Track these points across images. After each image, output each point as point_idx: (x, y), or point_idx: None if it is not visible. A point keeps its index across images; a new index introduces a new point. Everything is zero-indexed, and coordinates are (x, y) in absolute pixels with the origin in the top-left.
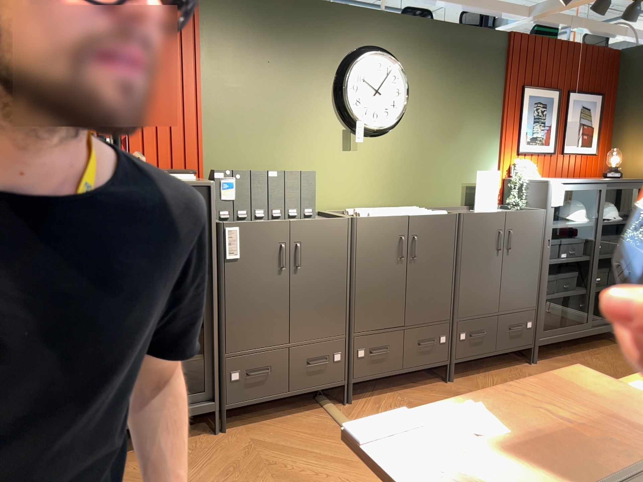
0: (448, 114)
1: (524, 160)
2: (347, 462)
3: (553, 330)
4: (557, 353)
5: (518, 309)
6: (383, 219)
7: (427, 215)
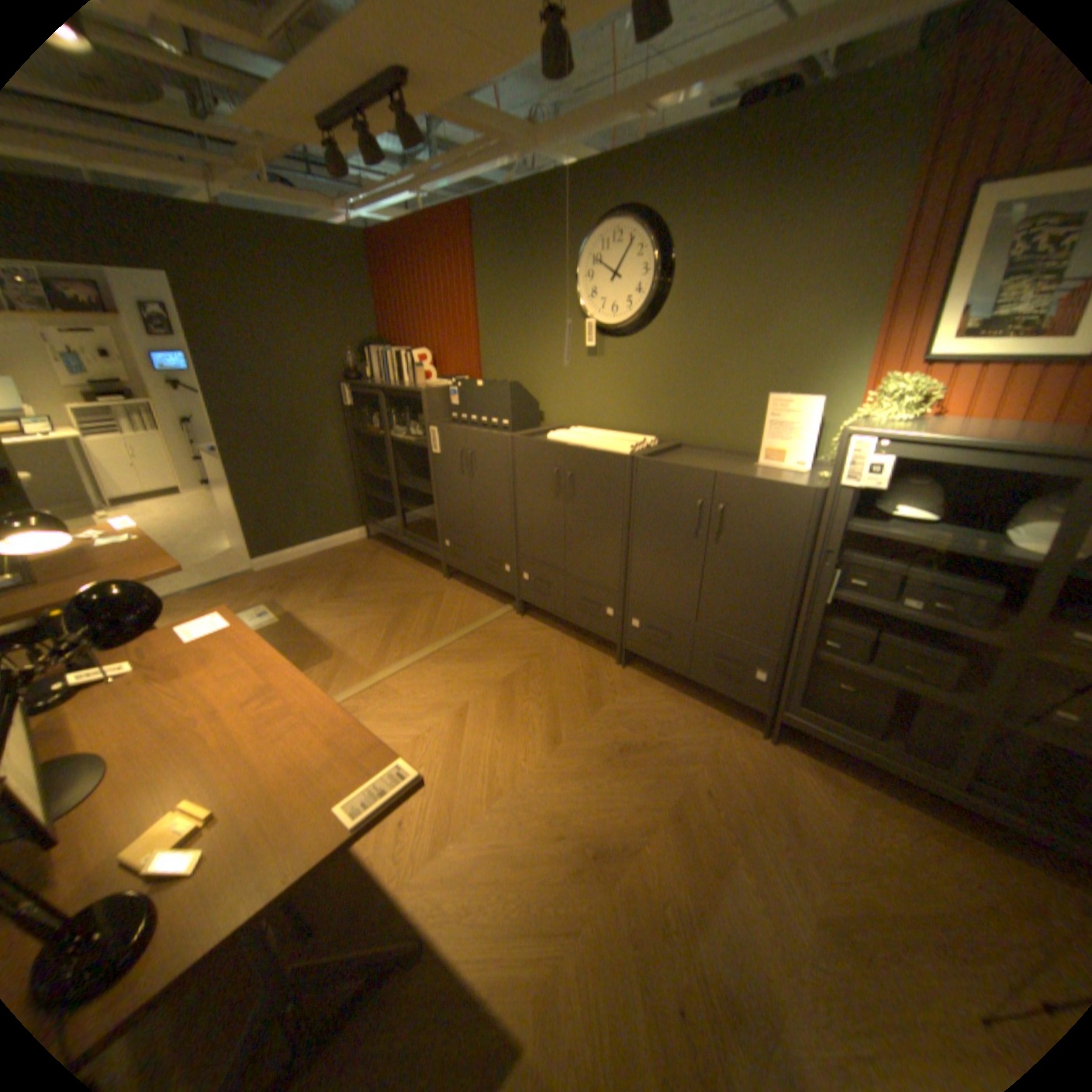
0: (747, 289)
1: (919, 375)
2: (431, 633)
3: (825, 721)
4: (868, 776)
5: (734, 638)
6: (537, 445)
7: (585, 450)
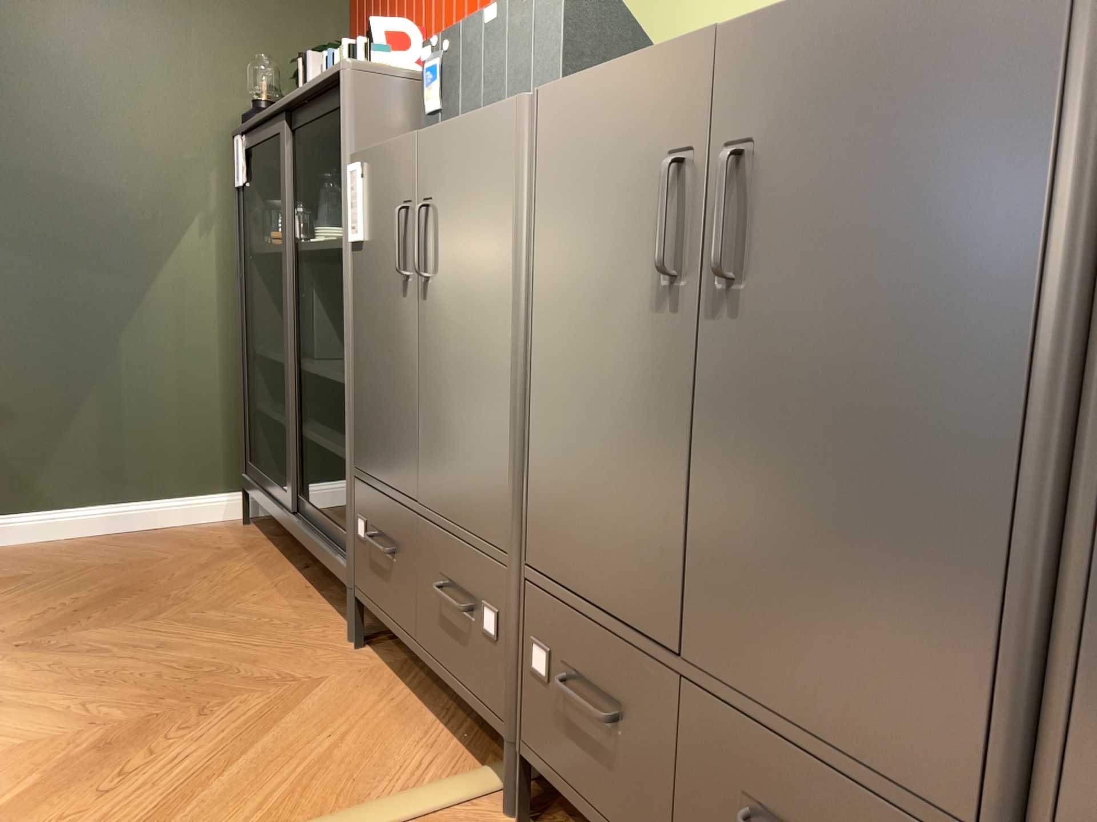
0: None
1: None
2: None
3: None
4: None
5: None
6: (609, 81)
7: None
